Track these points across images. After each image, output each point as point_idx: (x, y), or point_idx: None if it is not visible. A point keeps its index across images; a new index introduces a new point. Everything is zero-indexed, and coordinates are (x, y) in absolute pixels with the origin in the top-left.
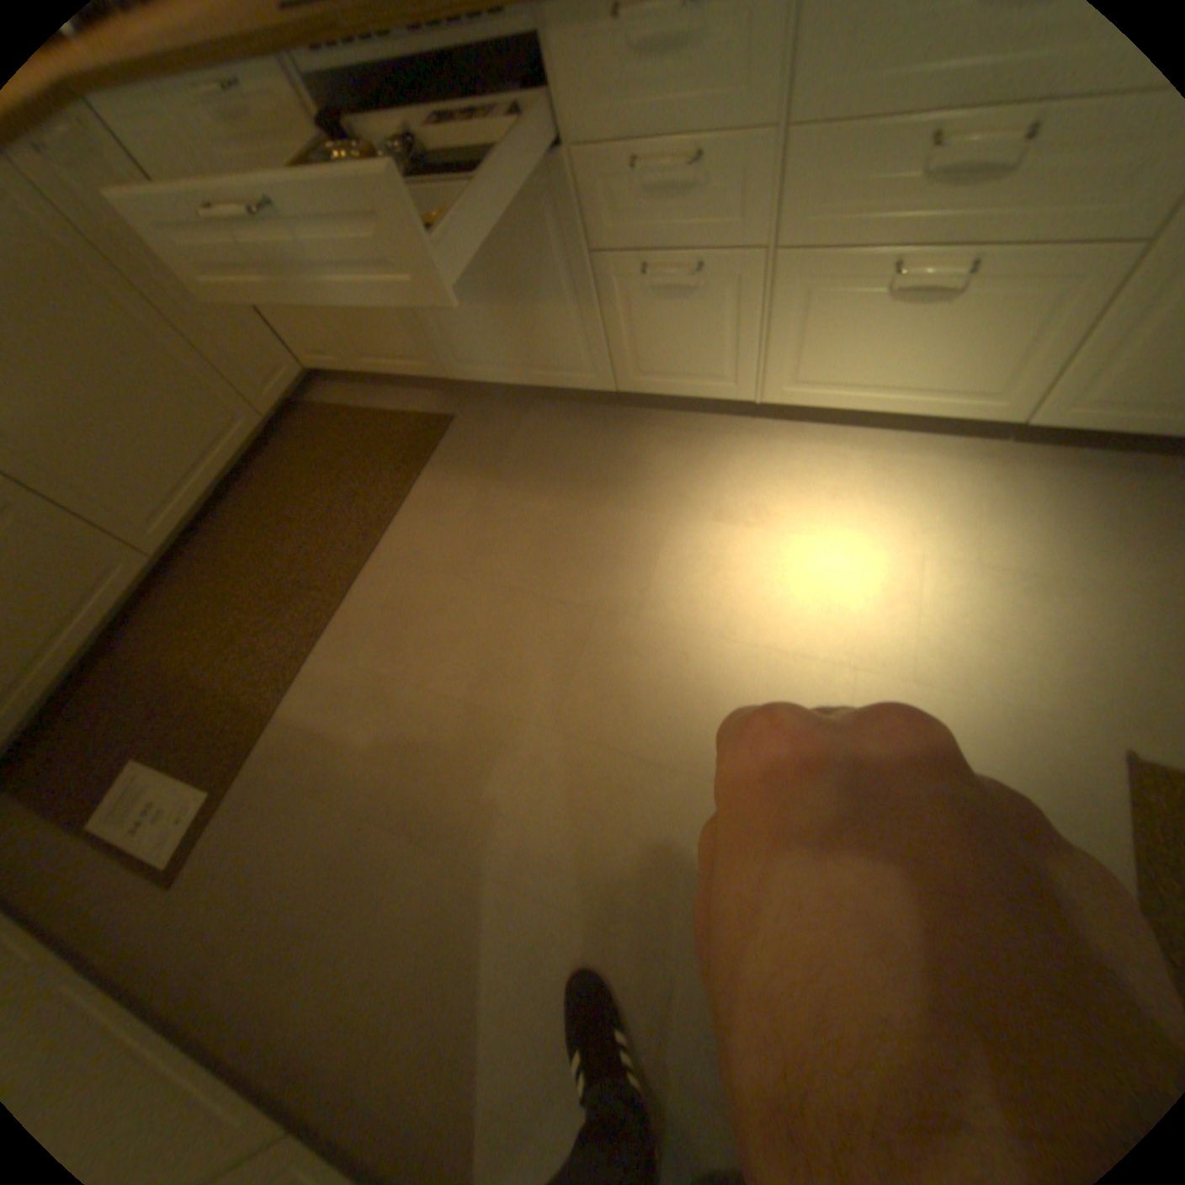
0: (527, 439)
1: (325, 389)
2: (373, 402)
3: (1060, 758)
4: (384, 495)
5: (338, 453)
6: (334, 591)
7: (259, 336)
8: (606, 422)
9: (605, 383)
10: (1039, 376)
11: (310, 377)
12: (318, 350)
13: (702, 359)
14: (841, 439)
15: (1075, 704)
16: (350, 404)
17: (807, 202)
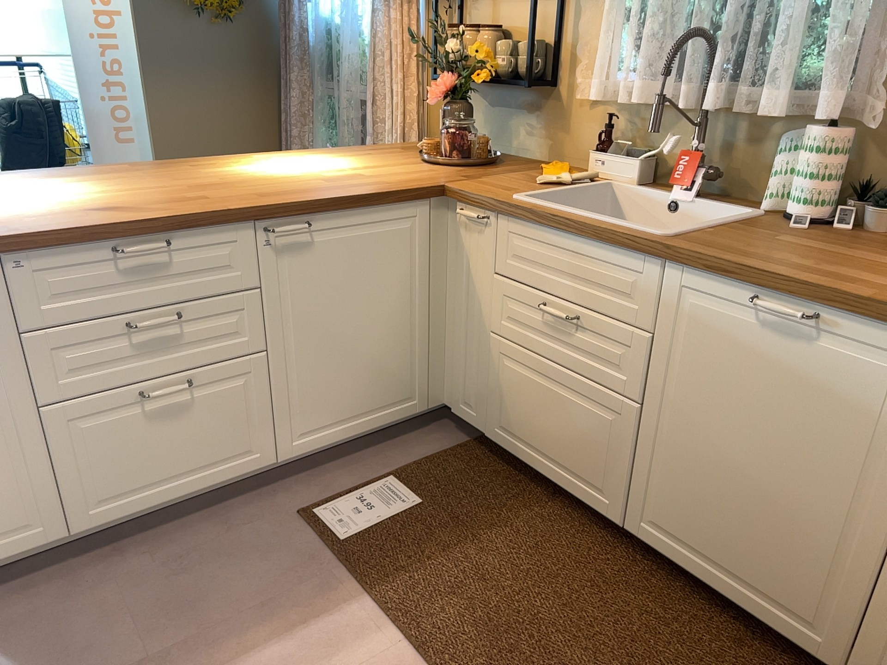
0: None
1: None
2: None
3: None
4: None
5: None
6: None
7: None
8: None
9: None
10: None
11: None
12: None
13: None
14: None
15: None
16: None
17: None
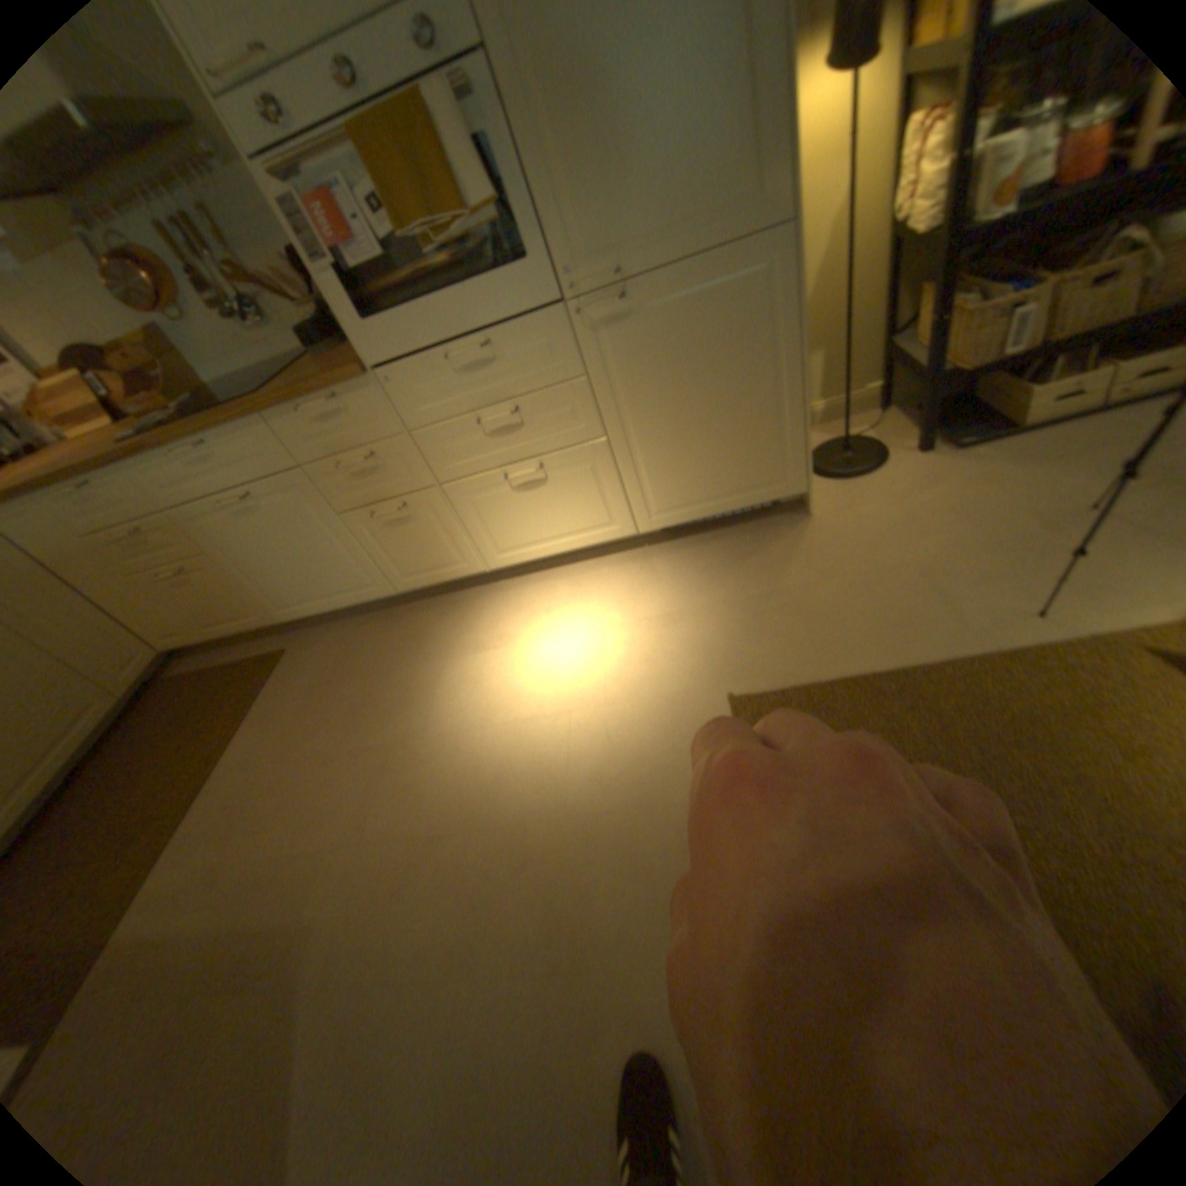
0: (343, 647)
1: (181, 666)
2: (222, 662)
3: (693, 713)
4: (227, 724)
5: (189, 708)
6: (177, 814)
7: (117, 639)
8: (399, 617)
9: (387, 591)
10: (619, 507)
11: (168, 662)
12: (169, 635)
13: (438, 555)
14: (551, 577)
15: (697, 679)
16: (202, 669)
17: (440, 461)
